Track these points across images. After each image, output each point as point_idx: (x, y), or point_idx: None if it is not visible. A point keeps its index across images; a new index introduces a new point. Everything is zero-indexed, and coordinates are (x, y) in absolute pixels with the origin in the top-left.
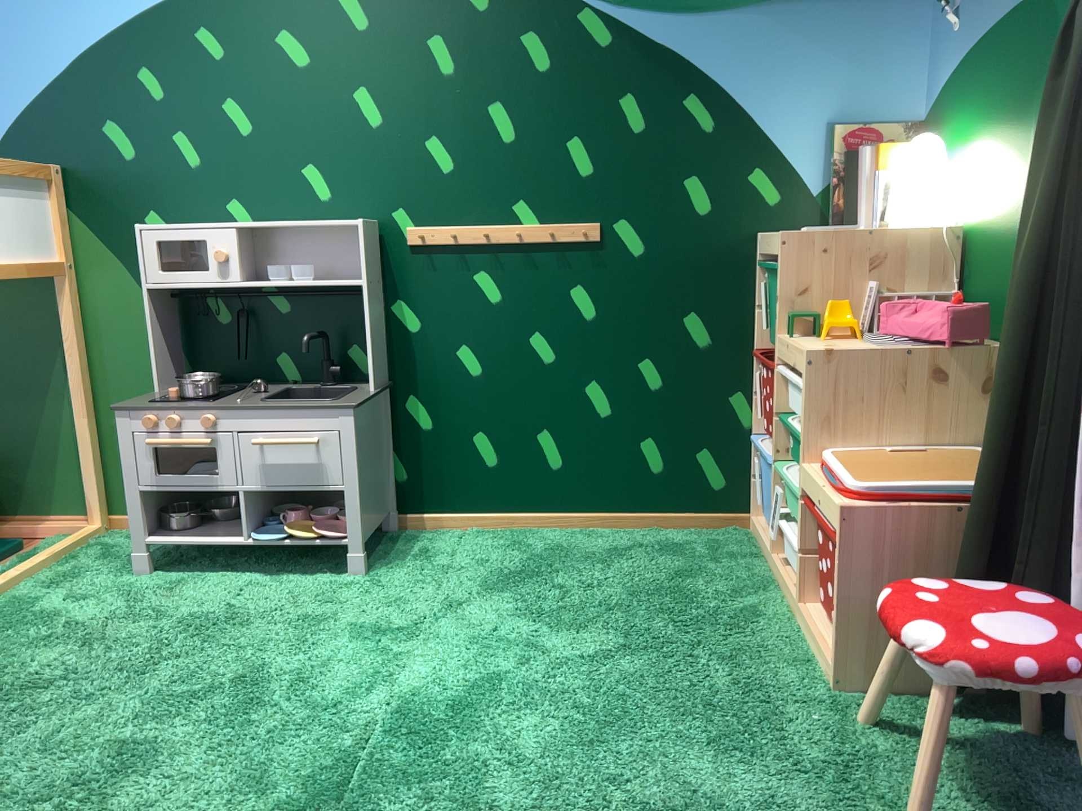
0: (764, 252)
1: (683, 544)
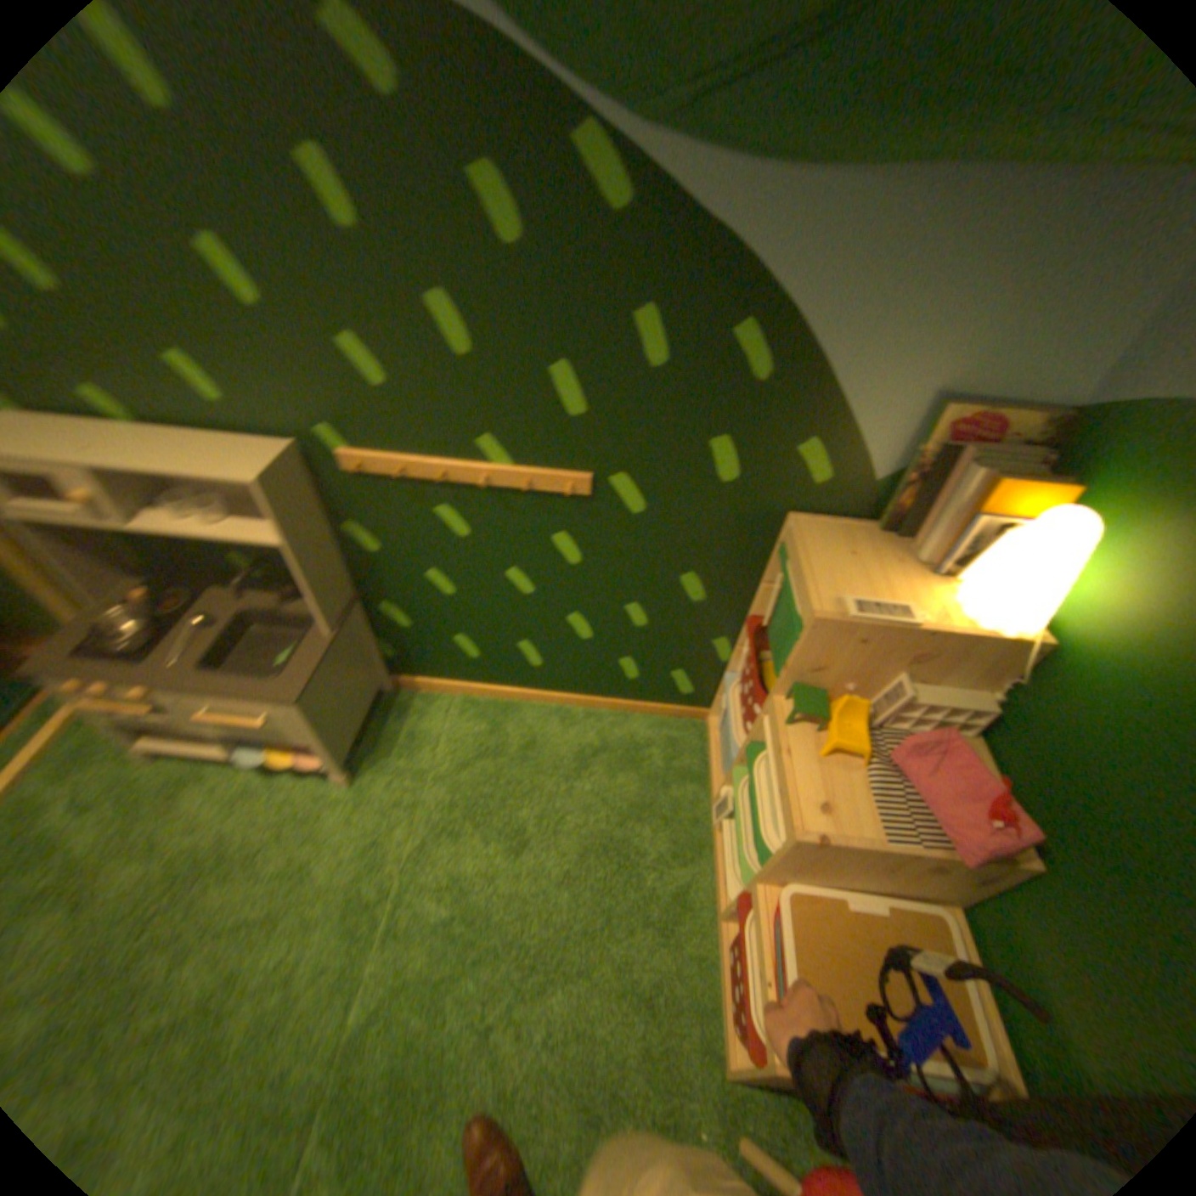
0: (792, 559)
1: (645, 746)
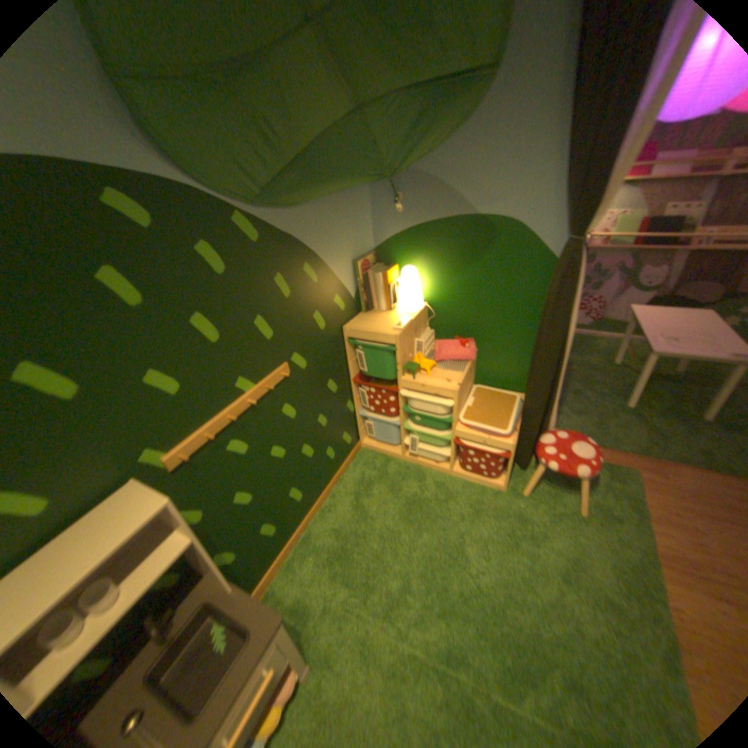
0: (359, 338)
1: (361, 476)
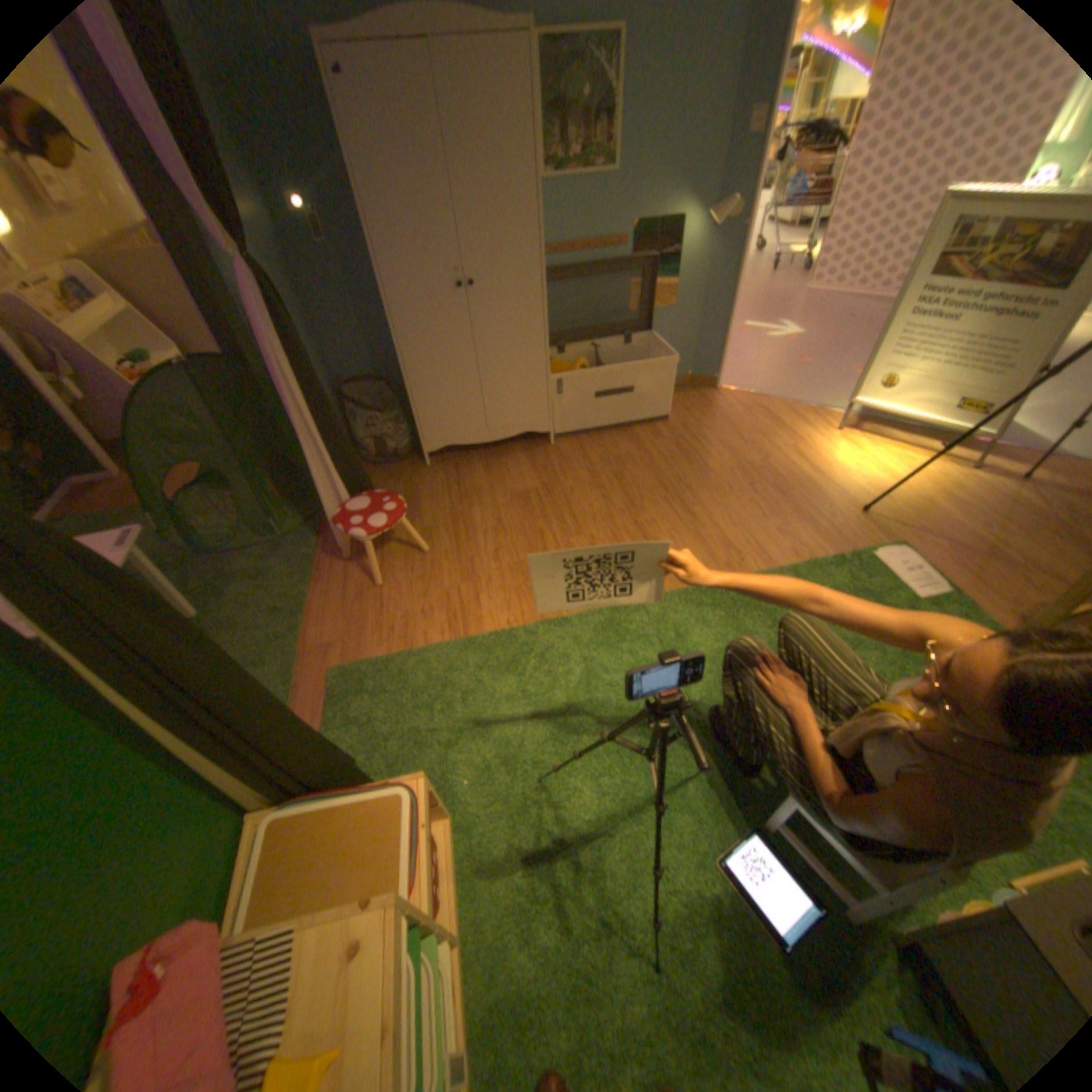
0: None
1: None
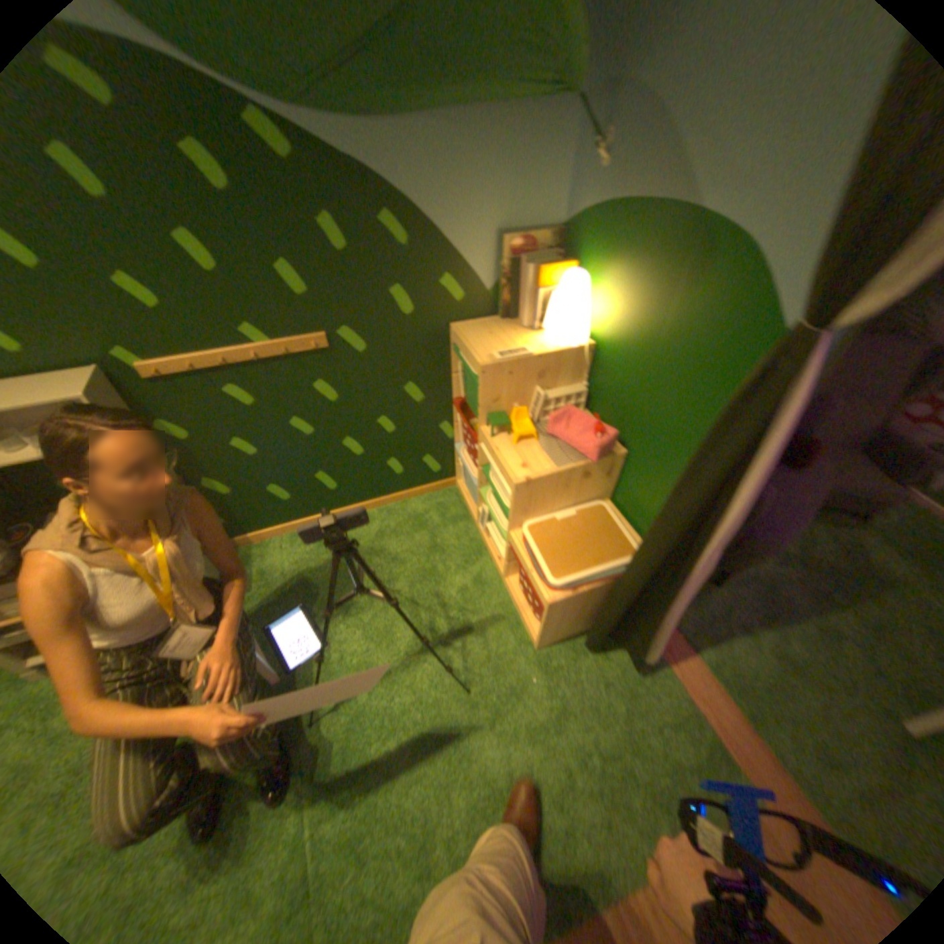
0: (460, 350)
1: (424, 514)
